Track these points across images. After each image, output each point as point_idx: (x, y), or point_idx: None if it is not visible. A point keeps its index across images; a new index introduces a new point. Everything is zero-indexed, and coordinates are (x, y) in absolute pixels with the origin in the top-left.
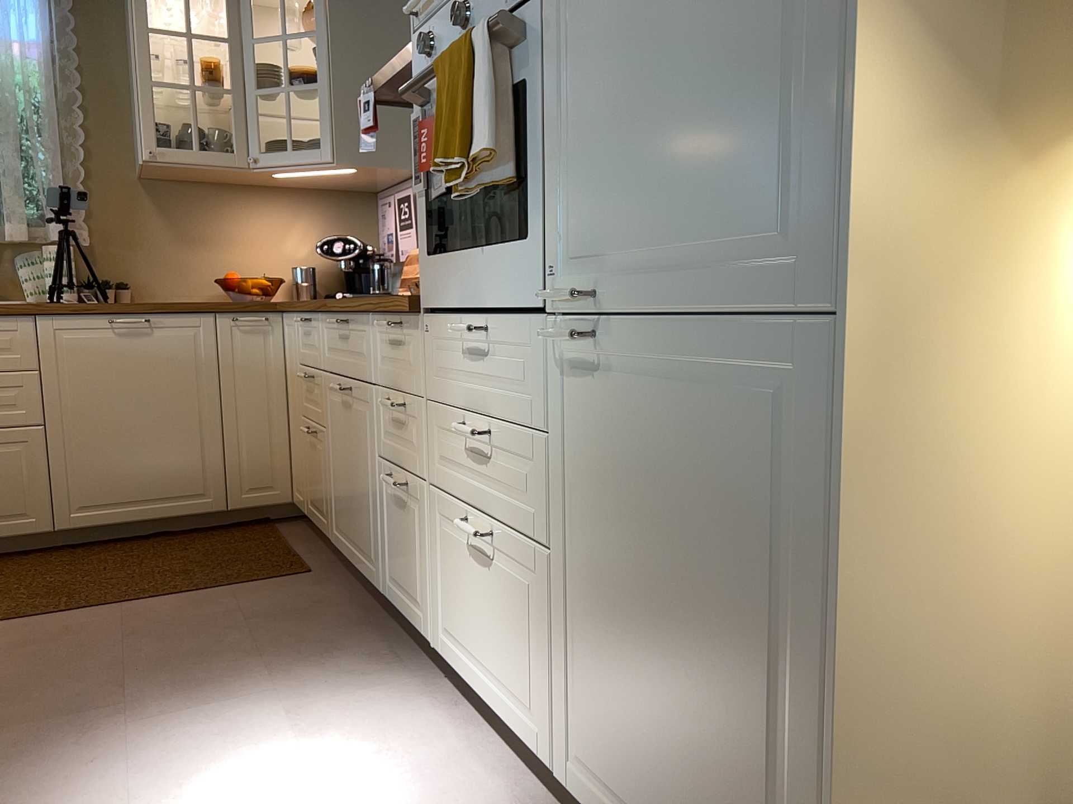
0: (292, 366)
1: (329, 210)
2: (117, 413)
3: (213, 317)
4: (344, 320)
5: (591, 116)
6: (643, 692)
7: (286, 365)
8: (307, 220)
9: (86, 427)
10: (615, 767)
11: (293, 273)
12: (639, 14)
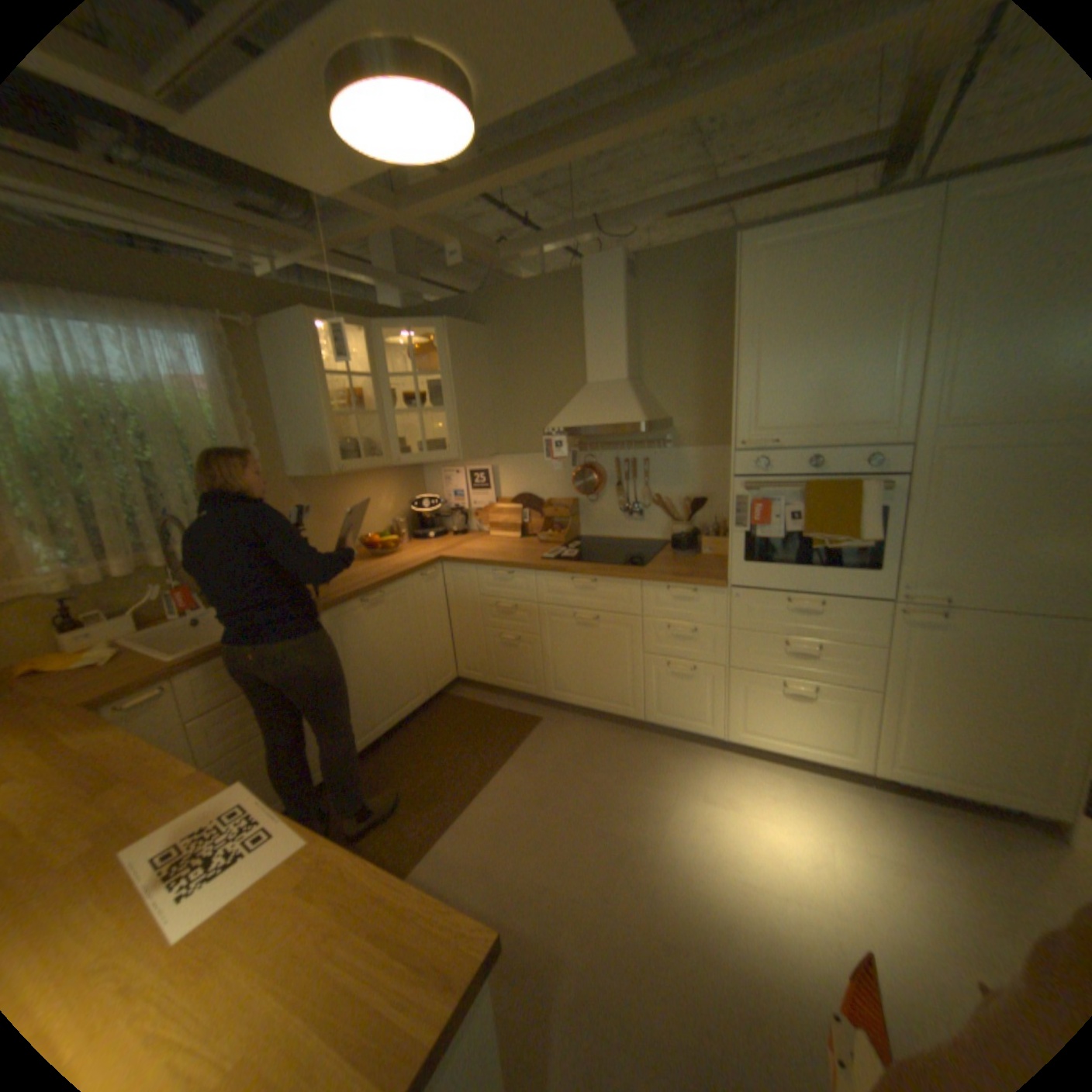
0: (464, 598)
1: (398, 477)
2: (371, 663)
3: (411, 579)
4: (592, 581)
5: (946, 533)
6: (958, 735)
7: (449, 596)
8: (389, 486)
9: (357, 682)
10: (930, 763)
11: (393, 526)
12: (994, 506)
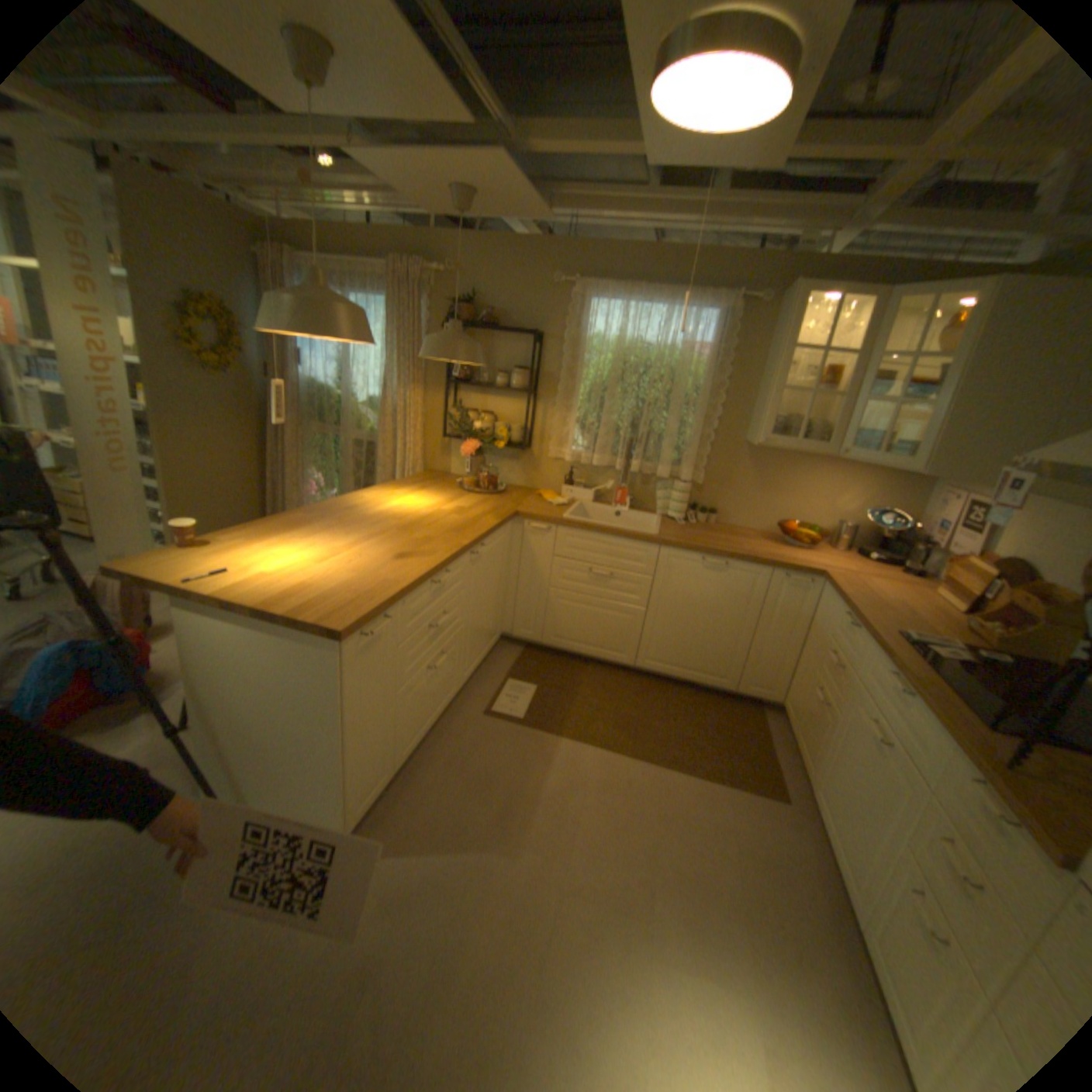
0: (821, 627)
1: (888, 479)
2: (689, 614)
3: (772, 571)
4: (911, 693)
5: None
6: None
7: (815, 618)
8: (866, 485)
9: (668, 617)
10: None
11: (839, 526)
12: None
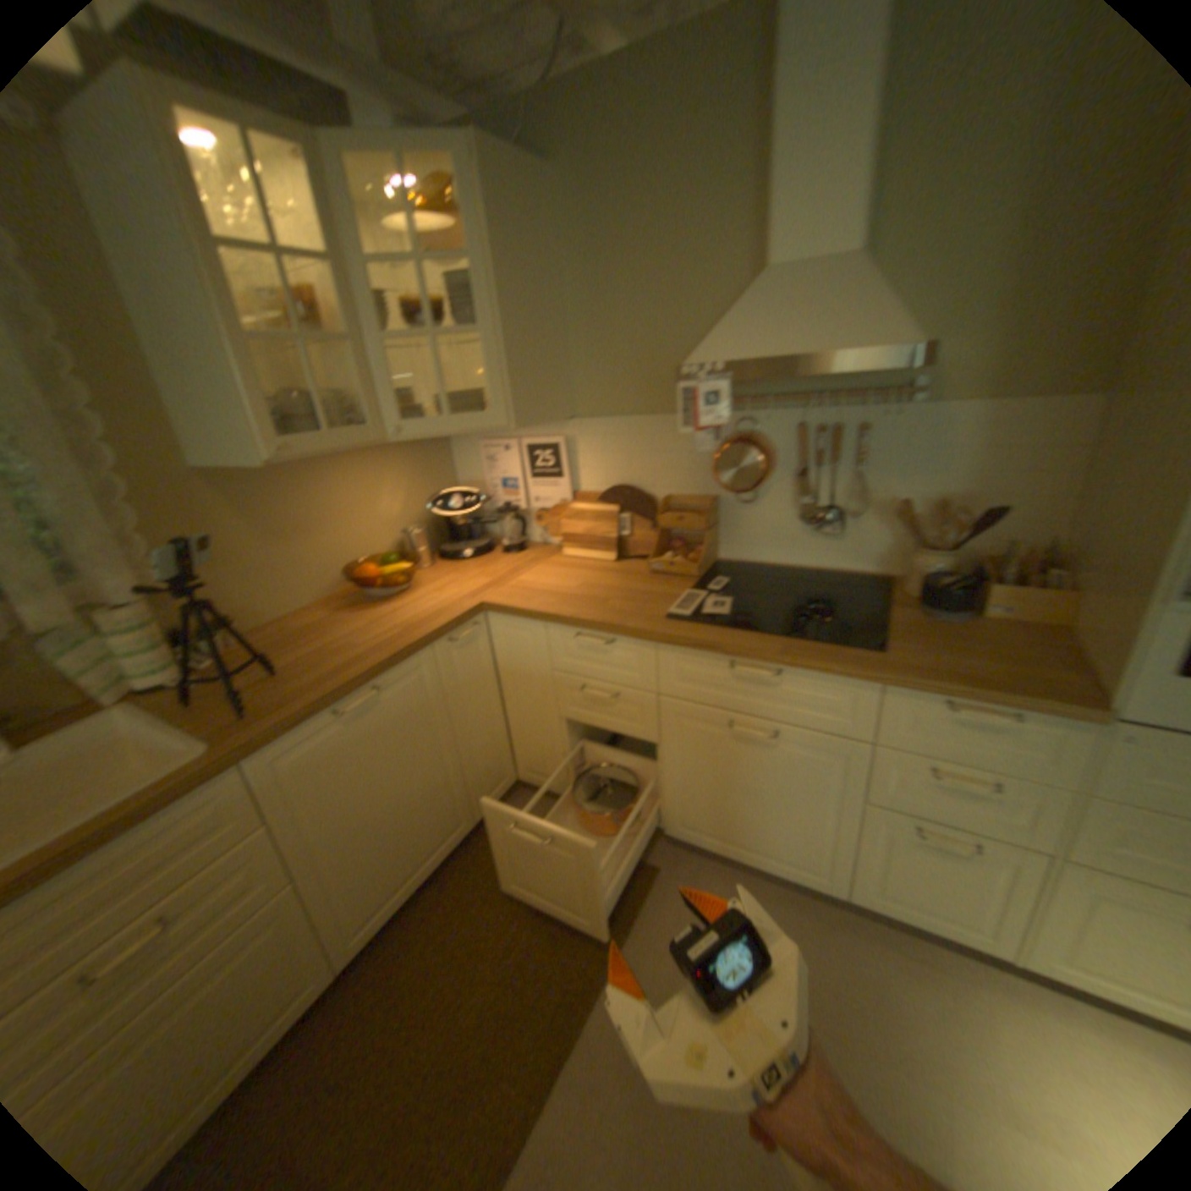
0: (528, 669)
1: (413, 455)
2: (369, 808)
3: (434, 648)
4: (777, 671)
5: None
6: None
7: (502, 663)
8: (397, 472)
9: (343, 848)
10: None
11: (407, 538)
12: None
